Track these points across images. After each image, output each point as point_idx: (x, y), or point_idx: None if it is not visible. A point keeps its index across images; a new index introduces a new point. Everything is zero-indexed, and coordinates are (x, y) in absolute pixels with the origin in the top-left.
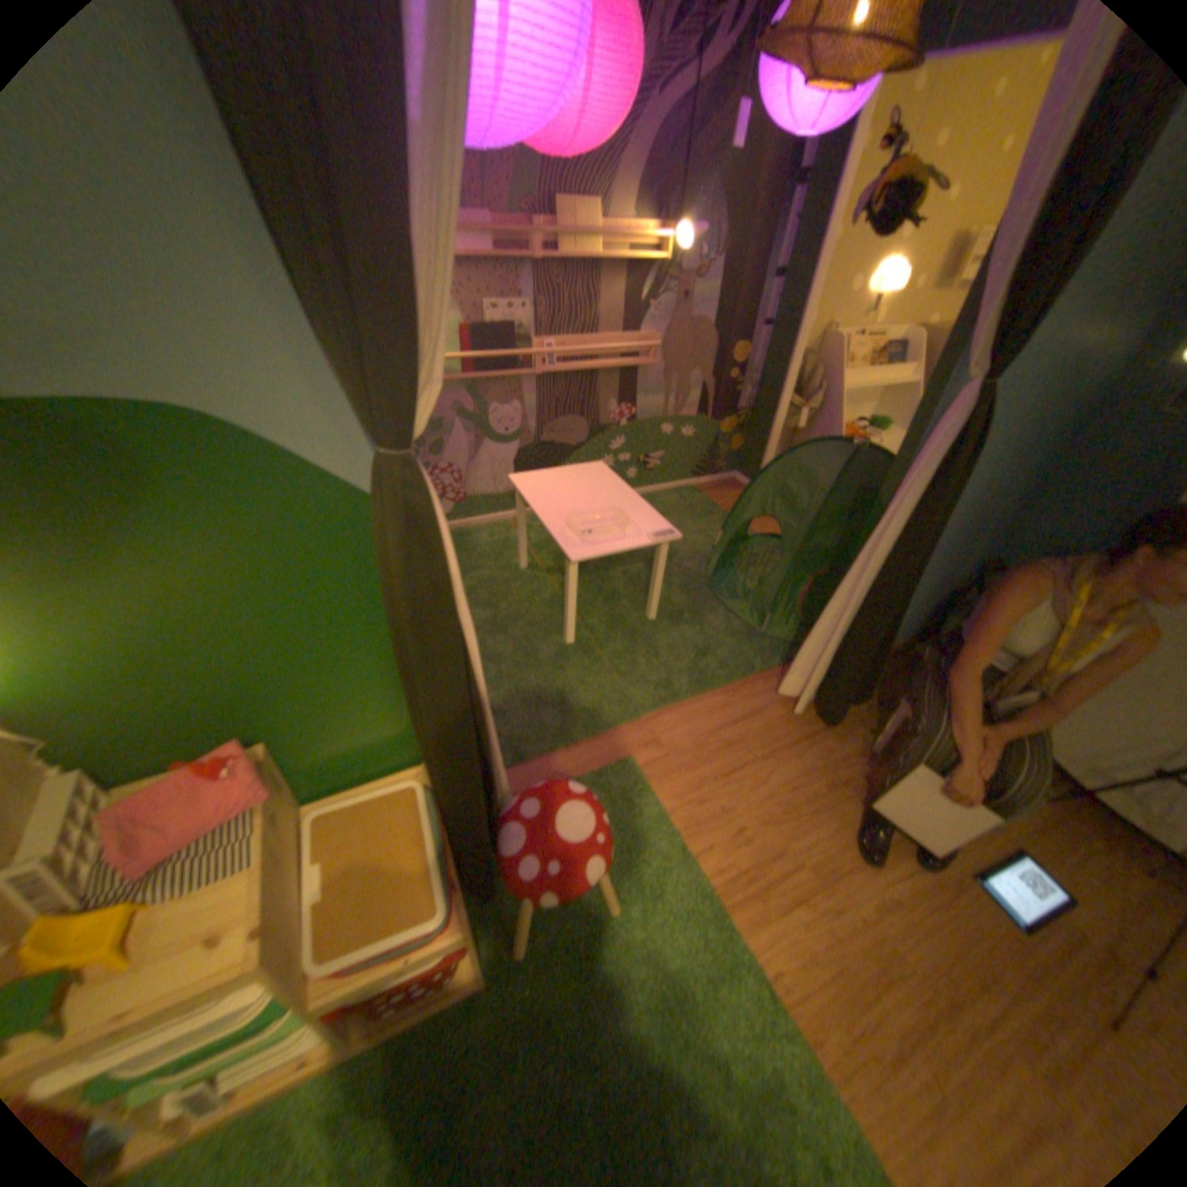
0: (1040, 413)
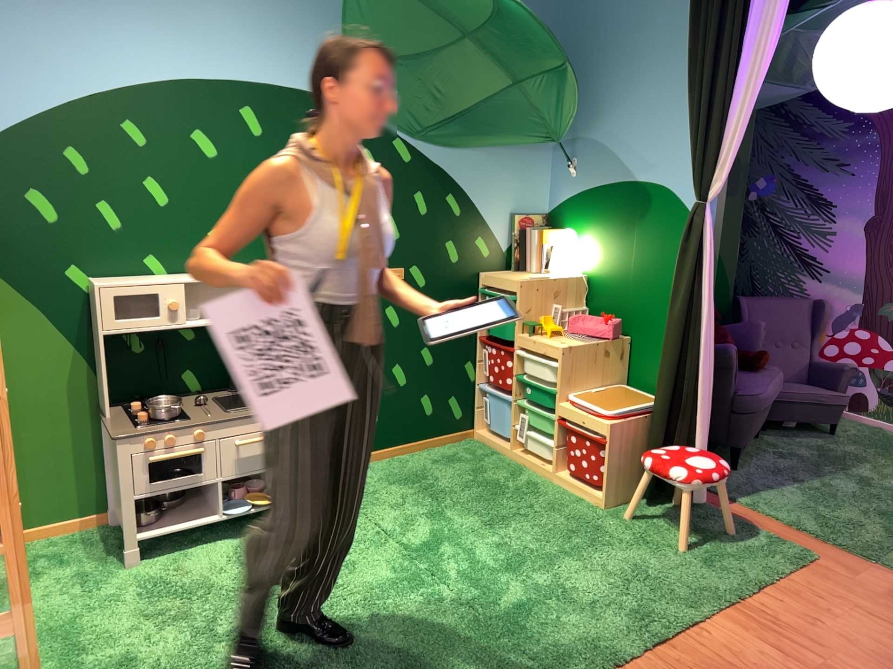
0: None
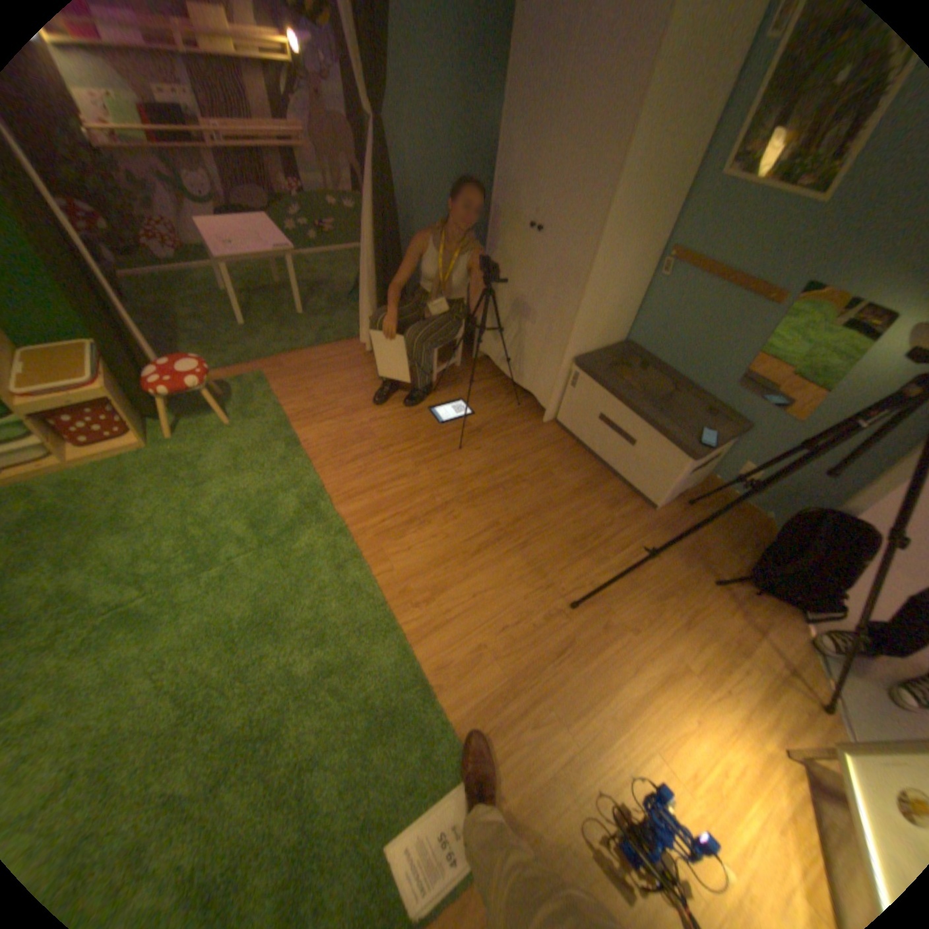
0: (462, 156)
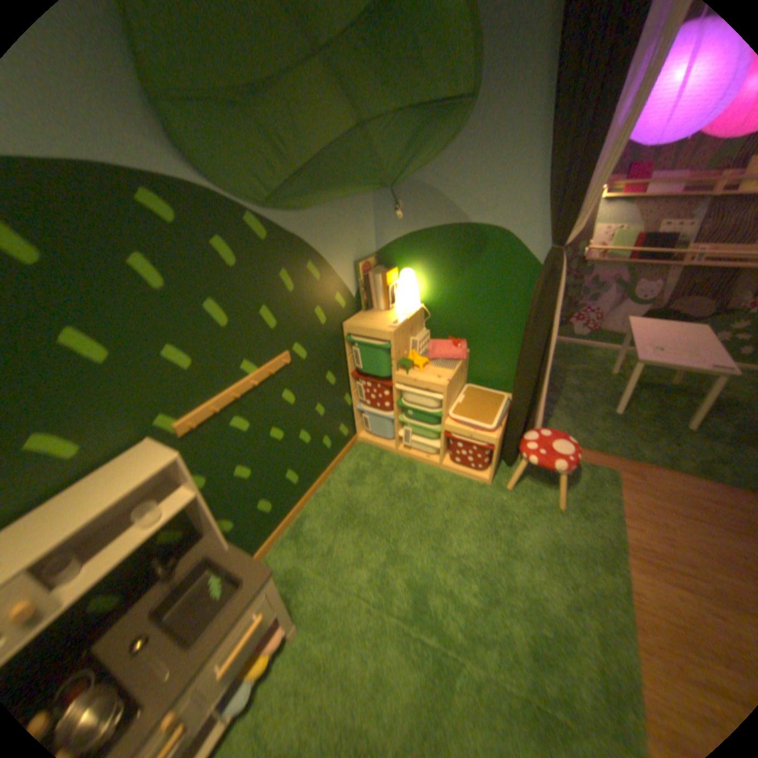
0: None
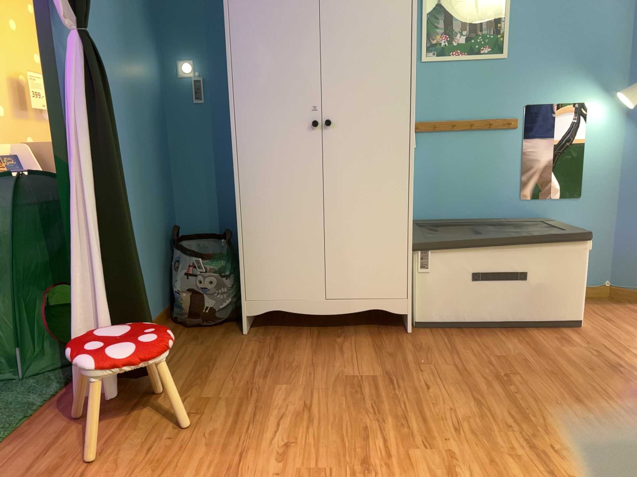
0: (135, 99)
